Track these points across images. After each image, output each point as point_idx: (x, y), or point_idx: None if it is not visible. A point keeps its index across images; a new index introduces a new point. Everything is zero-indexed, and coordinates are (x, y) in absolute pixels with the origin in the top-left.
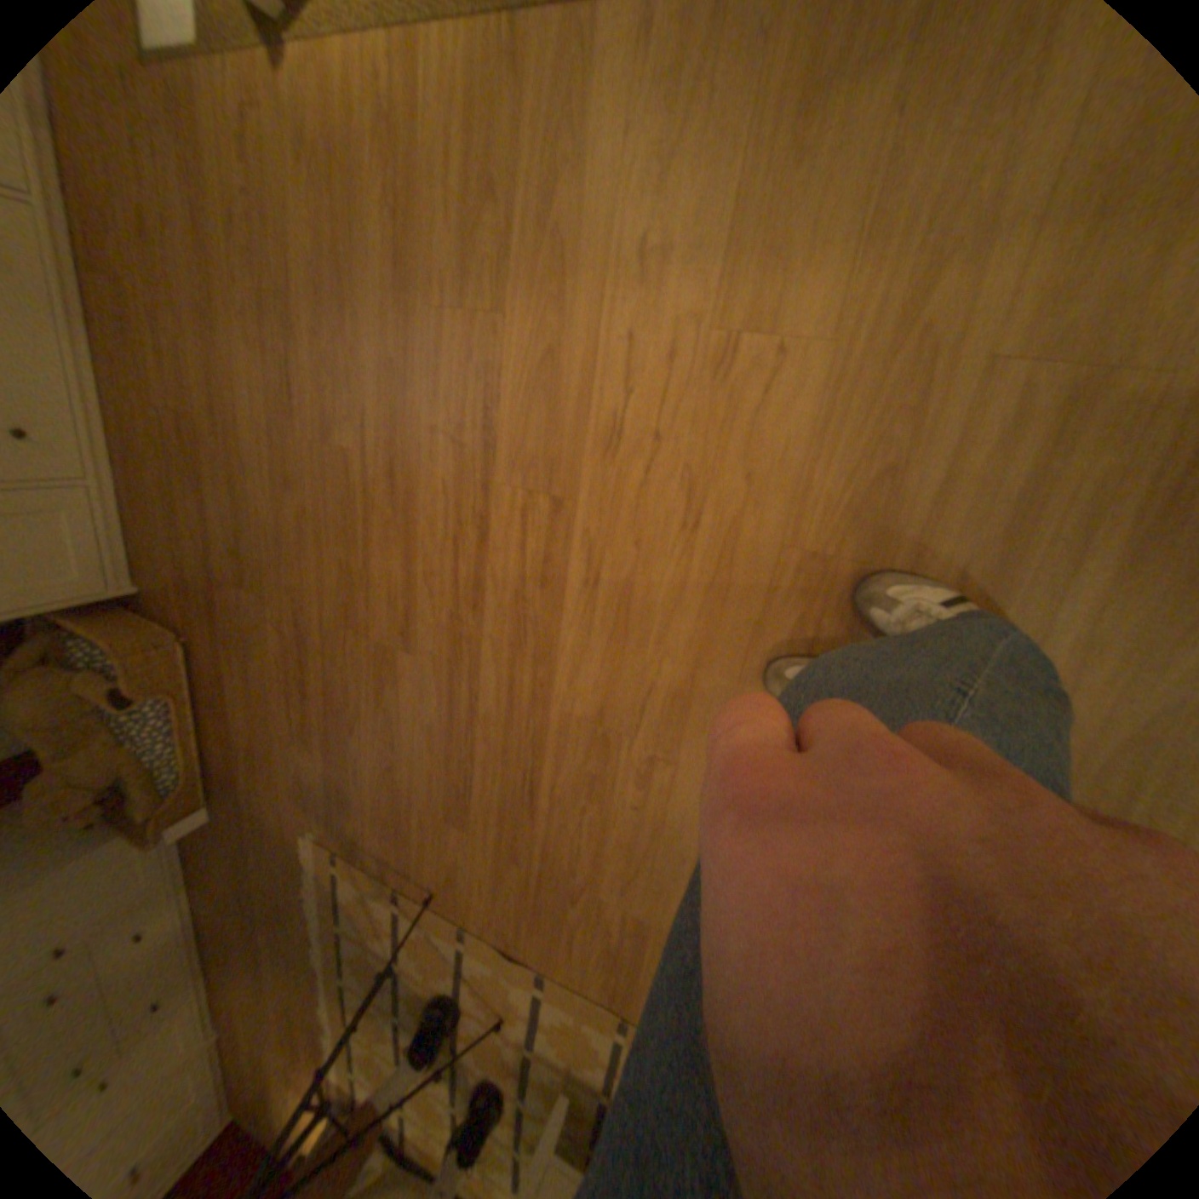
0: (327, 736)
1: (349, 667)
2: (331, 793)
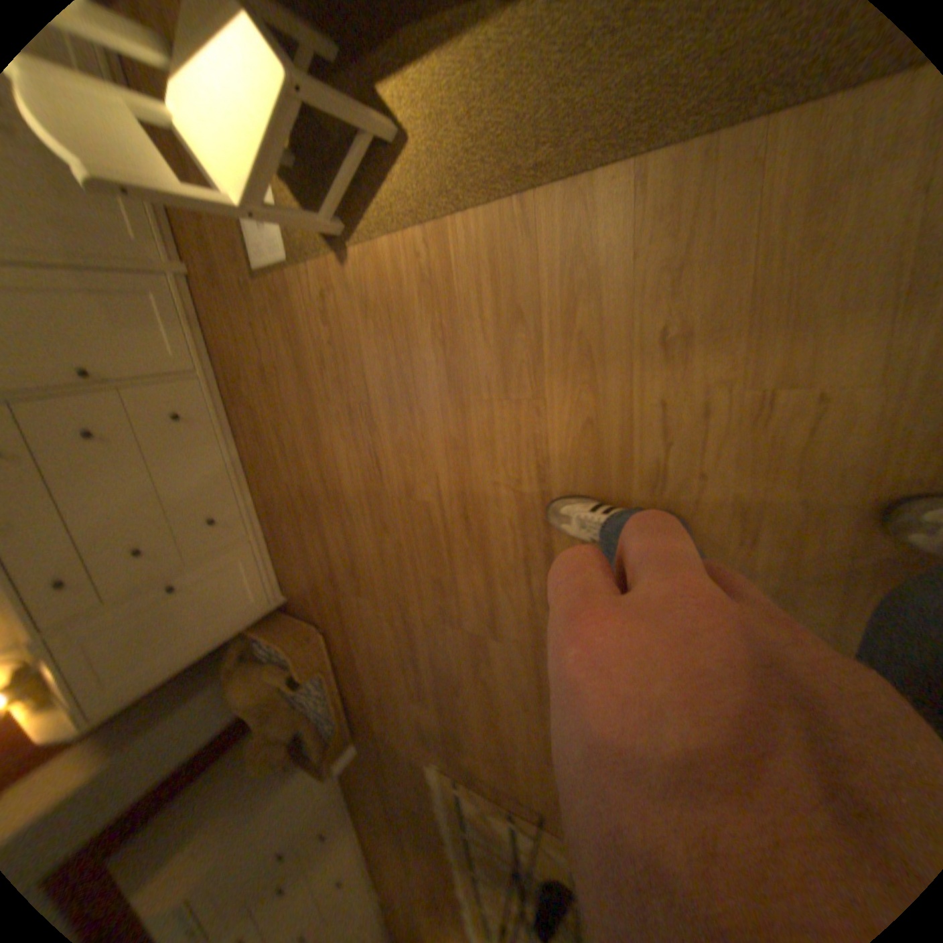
0: (440, 697)
1: (451, 649)
2: (449, 737)
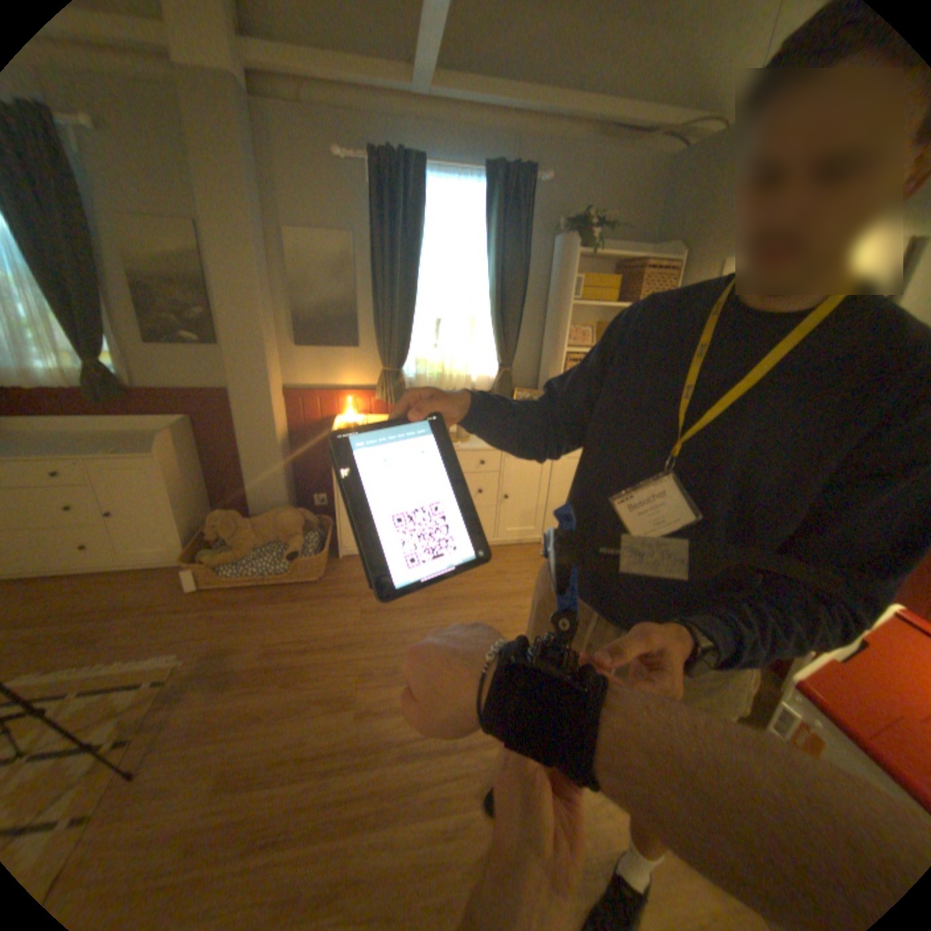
0: (275, 677)
1: (332, 686)
2: (225, 685)
